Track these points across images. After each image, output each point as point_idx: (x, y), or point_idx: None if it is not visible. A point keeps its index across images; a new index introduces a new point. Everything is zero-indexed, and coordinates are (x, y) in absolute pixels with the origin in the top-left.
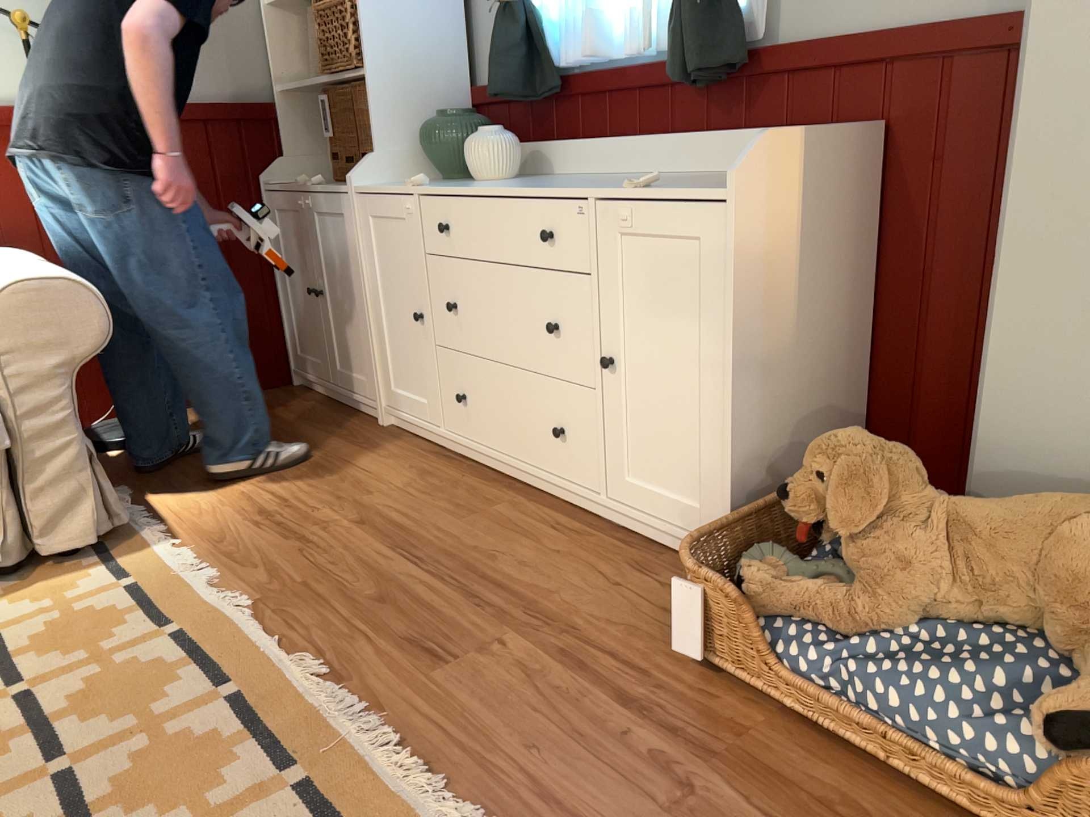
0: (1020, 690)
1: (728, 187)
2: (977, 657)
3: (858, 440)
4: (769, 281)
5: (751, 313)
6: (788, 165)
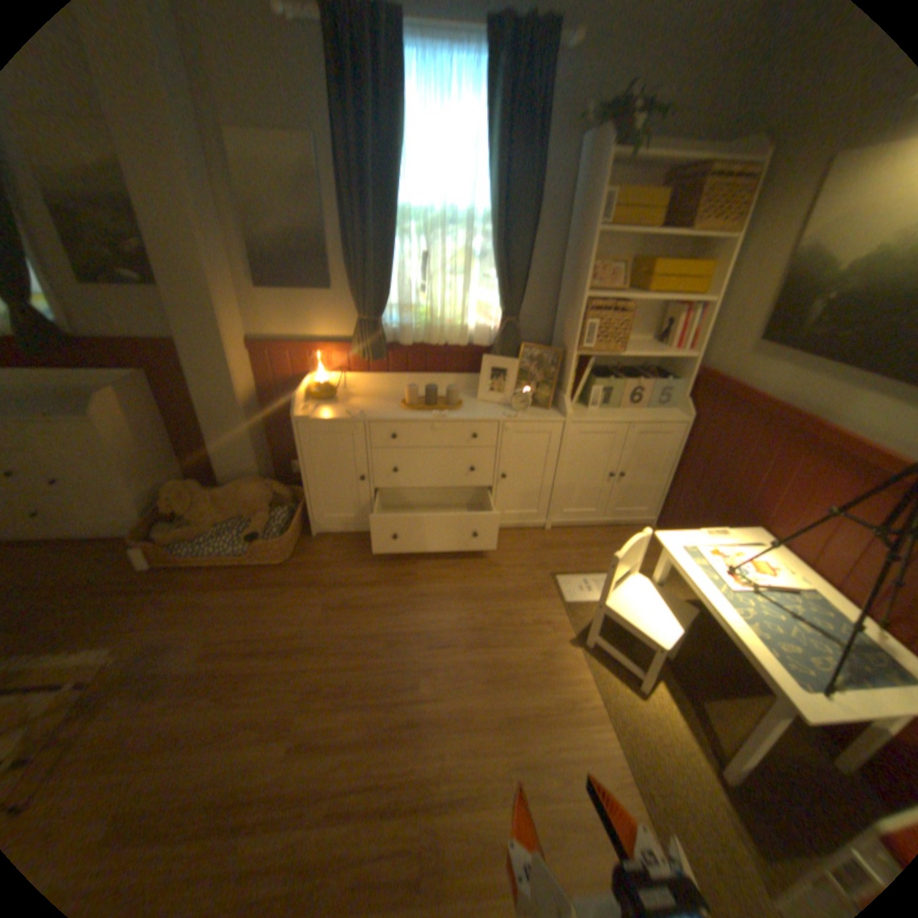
0: (239, 535)
1: (86, 416)
2: (227, 532)
3: (174, 487)
4: (119, 442)
5: (117, 456)
6: (110, 402)
